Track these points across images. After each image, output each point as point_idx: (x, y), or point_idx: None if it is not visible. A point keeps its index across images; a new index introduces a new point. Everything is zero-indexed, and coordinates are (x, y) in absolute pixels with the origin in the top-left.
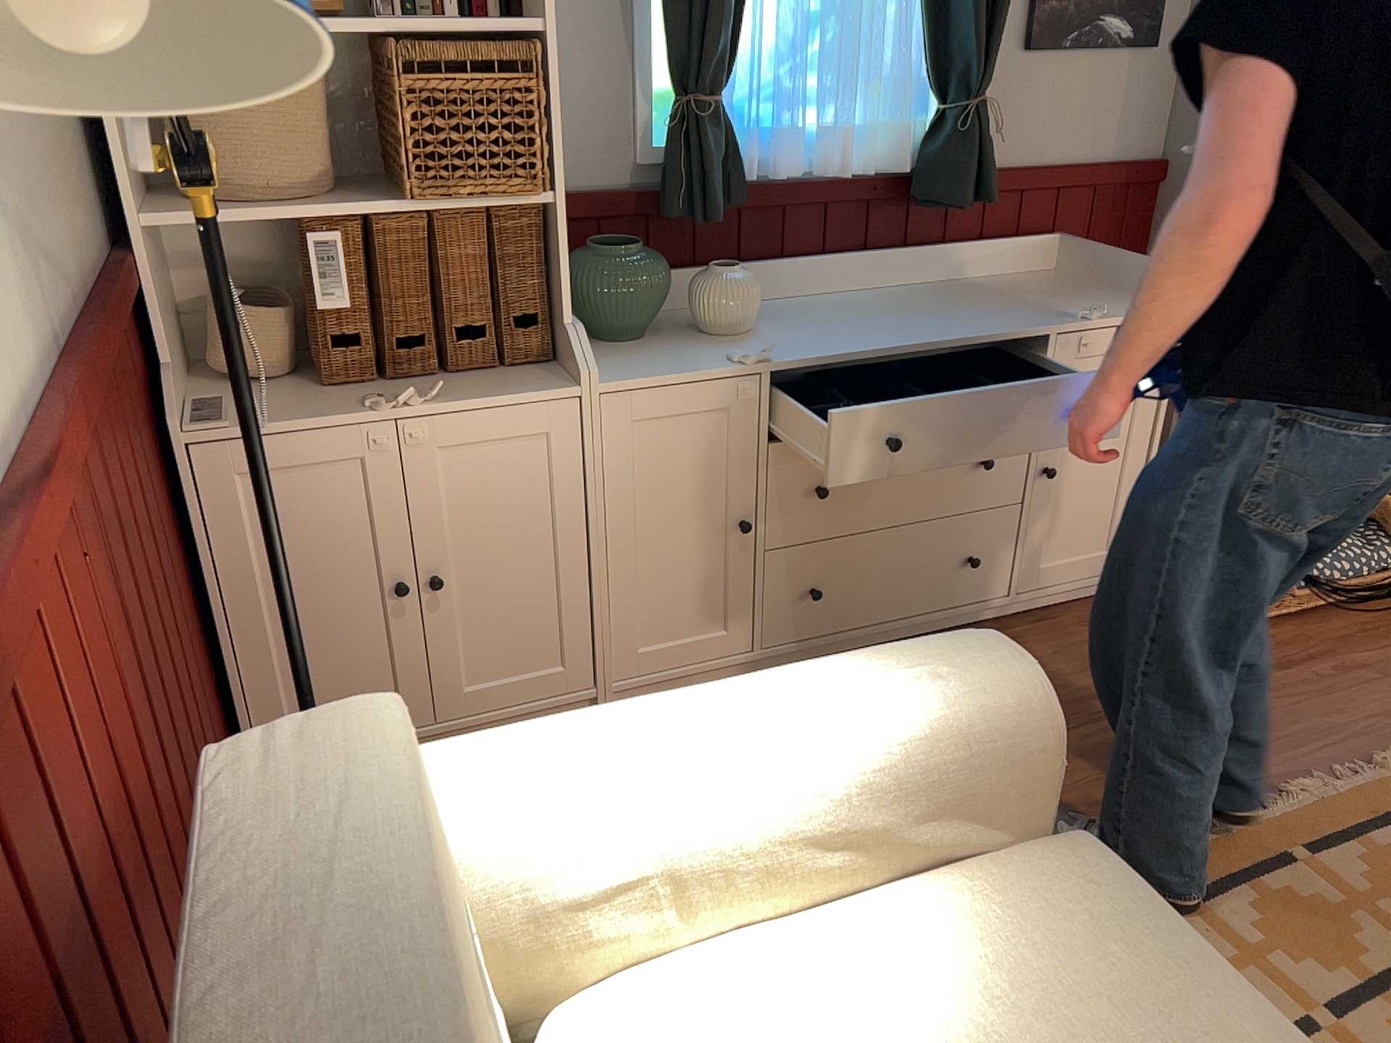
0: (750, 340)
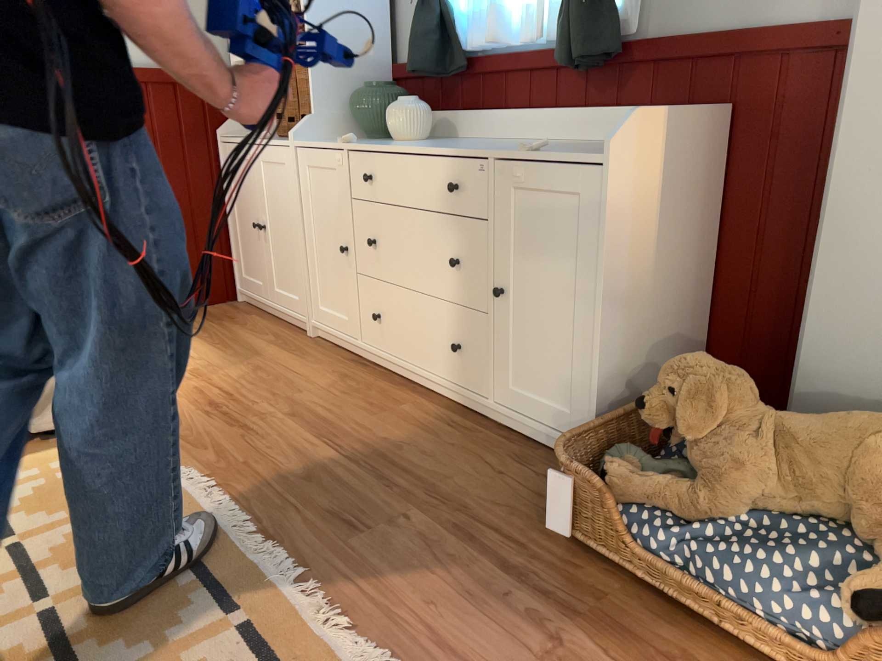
0: (389, 143)
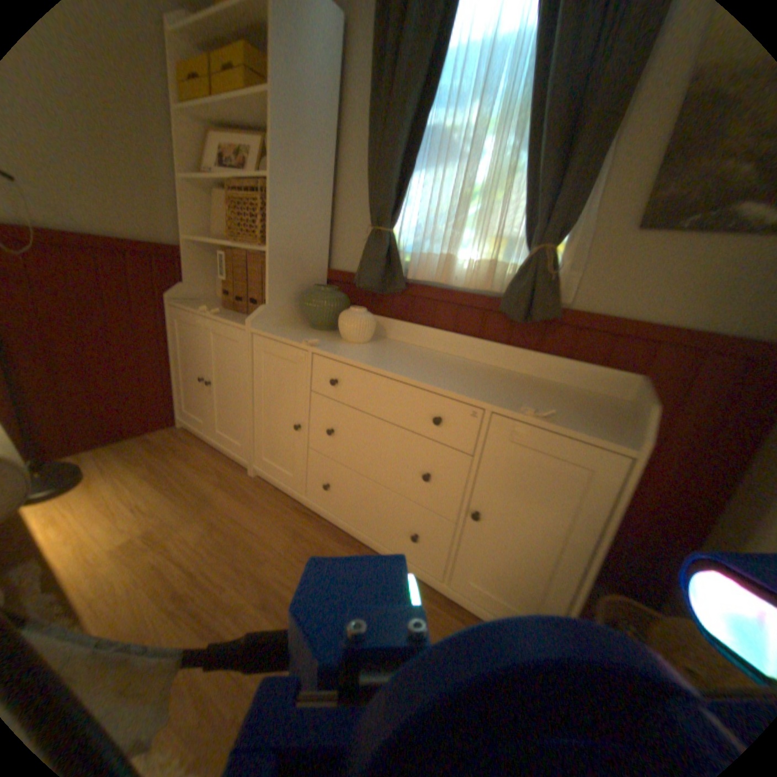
0: (346, 345)
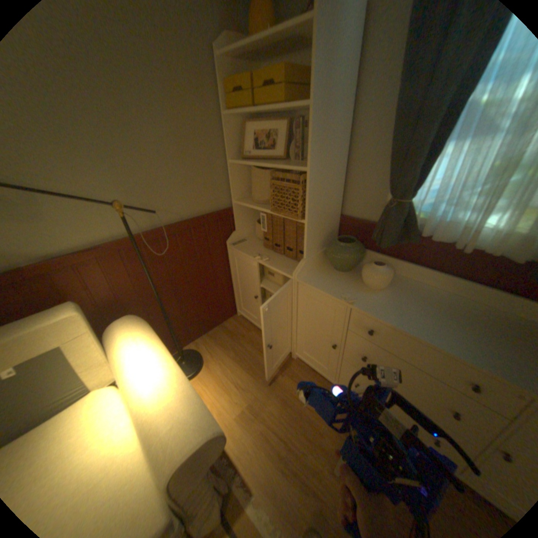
0: (371, 293)
